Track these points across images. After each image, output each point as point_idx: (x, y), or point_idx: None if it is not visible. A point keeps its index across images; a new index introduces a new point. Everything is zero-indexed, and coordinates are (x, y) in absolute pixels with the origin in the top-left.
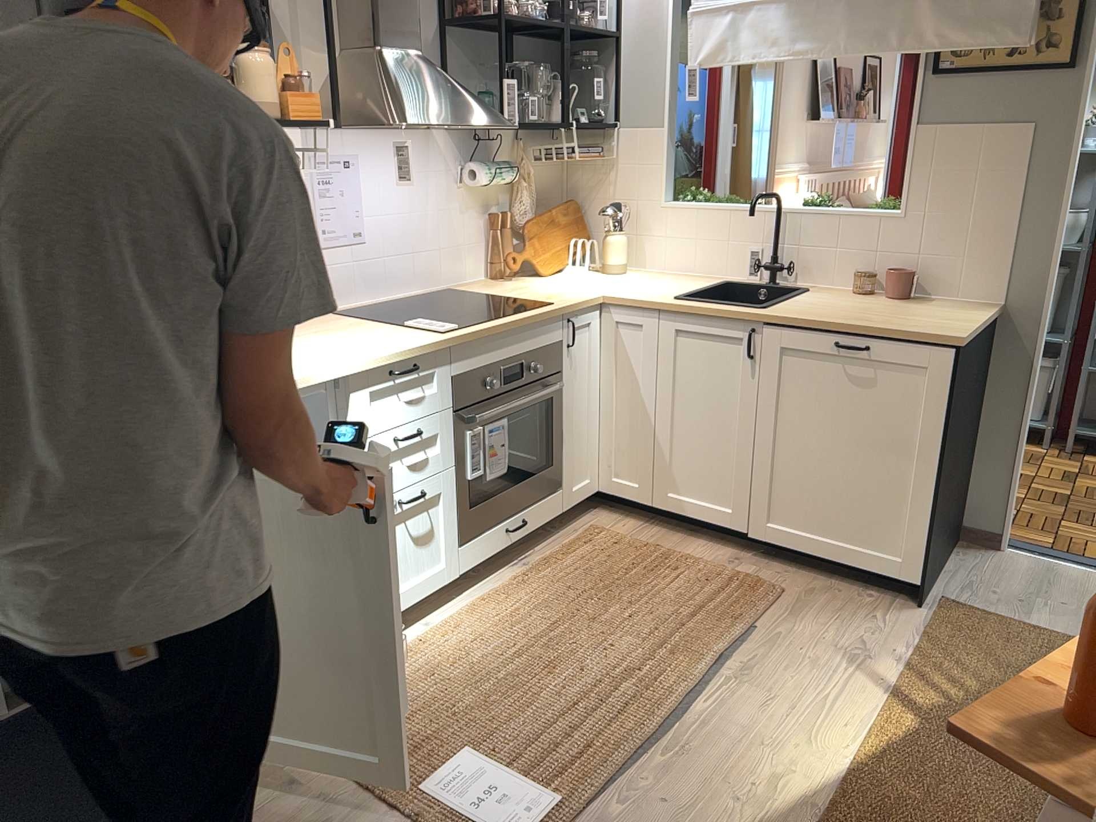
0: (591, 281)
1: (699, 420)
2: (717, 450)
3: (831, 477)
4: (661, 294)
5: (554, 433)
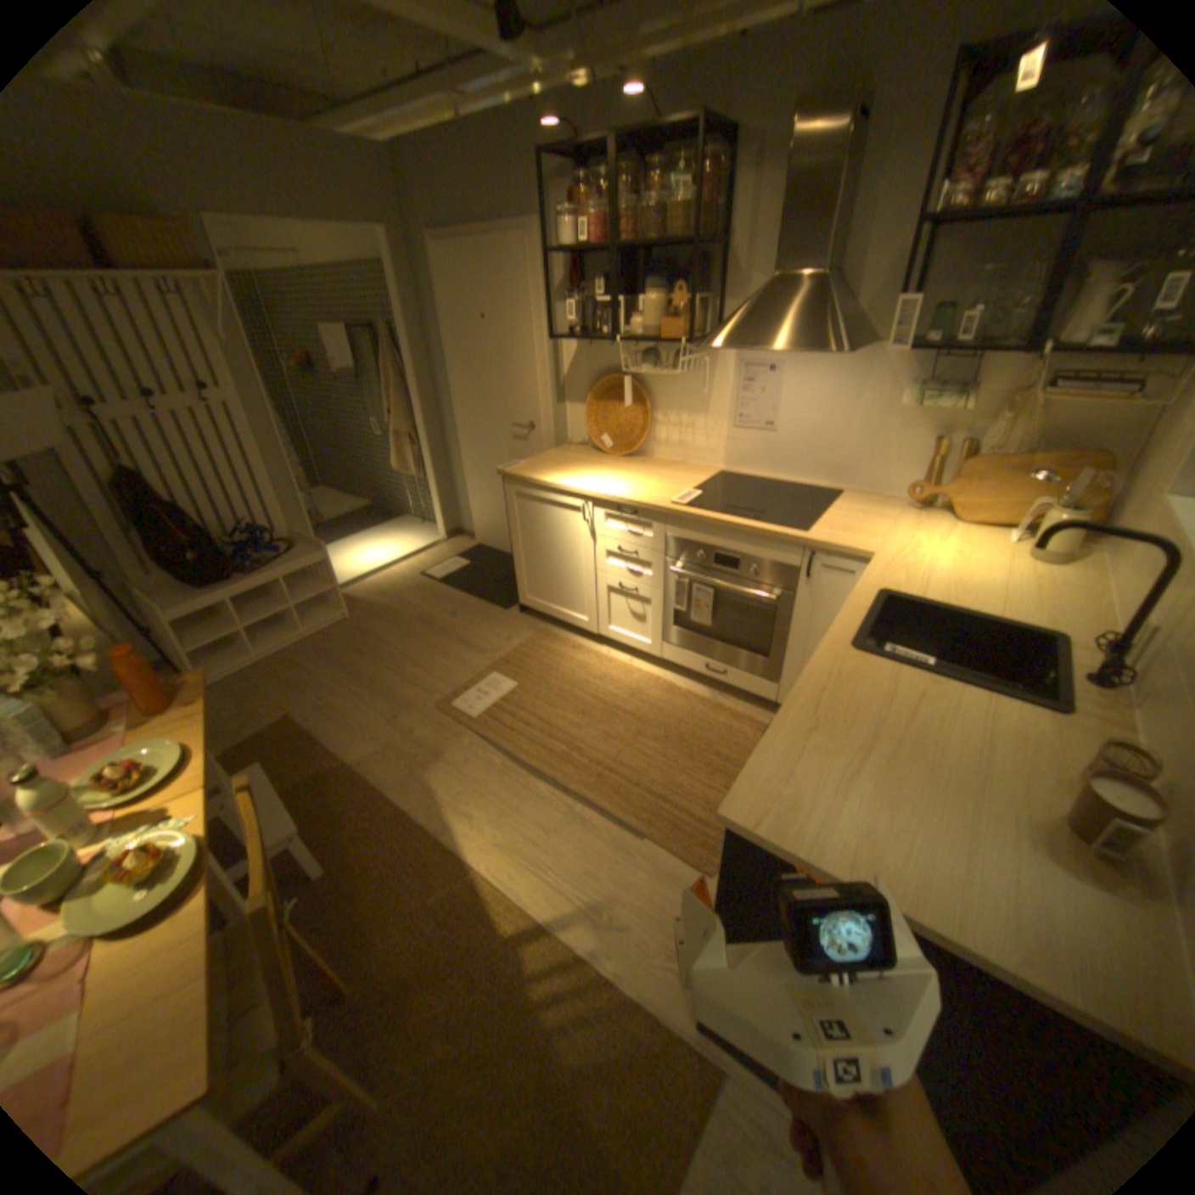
0: (958, 546)
1: None
2: None
3: None
4: (906, 584)
5: (775, 637)
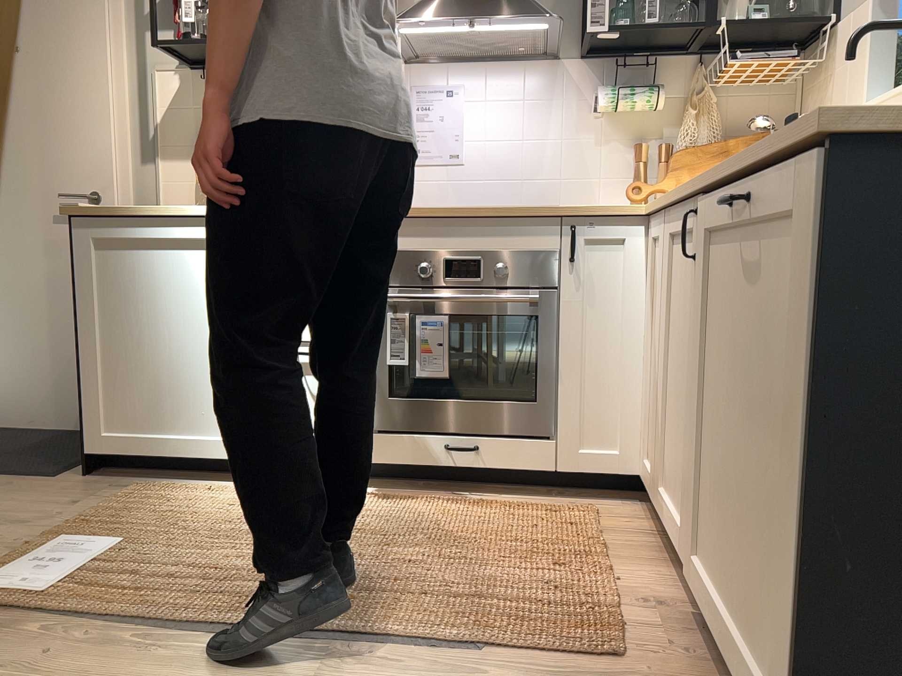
0: None
1: (680, 374)
2: (686, 423)
3: (740, 482)
4: None
5: (543, 365)
